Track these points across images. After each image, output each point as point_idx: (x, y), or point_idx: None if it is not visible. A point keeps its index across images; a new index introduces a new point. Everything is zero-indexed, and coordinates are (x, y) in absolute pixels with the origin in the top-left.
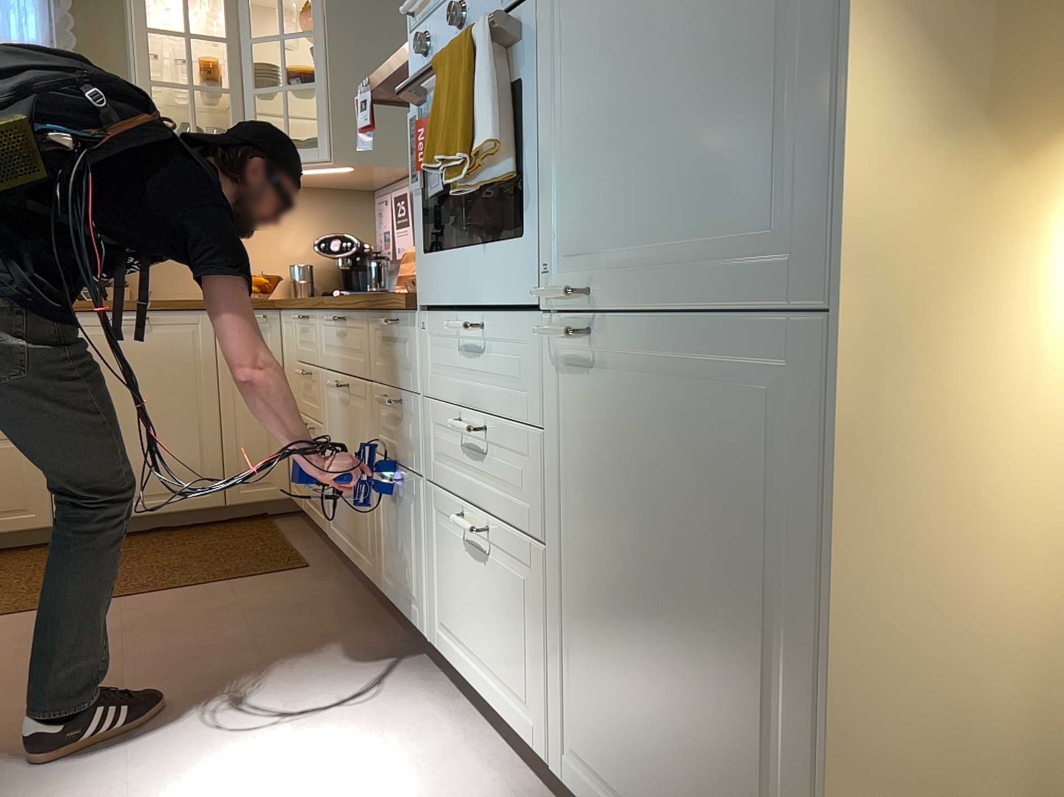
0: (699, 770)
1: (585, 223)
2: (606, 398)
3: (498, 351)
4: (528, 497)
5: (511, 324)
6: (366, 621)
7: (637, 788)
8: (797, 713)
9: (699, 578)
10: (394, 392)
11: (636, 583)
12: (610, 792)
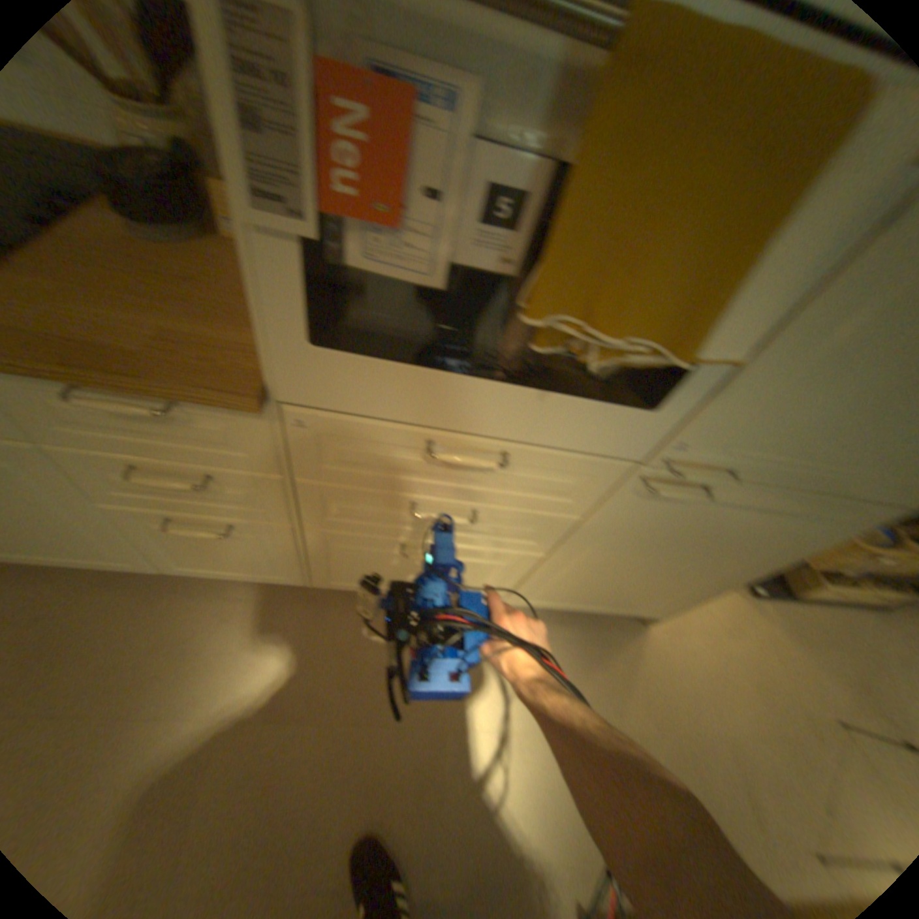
0: (645, 594)
1: (763, 429)
2: (684, 512)
3: (521, 471)
4: (529, 538)
5: (564, 460)
6: (153, 595)
7: (588, 600)
8: (727, 581)
9: (703, 561)
10: (162, 463)
11: (643, 563)
12: (560, 603)
